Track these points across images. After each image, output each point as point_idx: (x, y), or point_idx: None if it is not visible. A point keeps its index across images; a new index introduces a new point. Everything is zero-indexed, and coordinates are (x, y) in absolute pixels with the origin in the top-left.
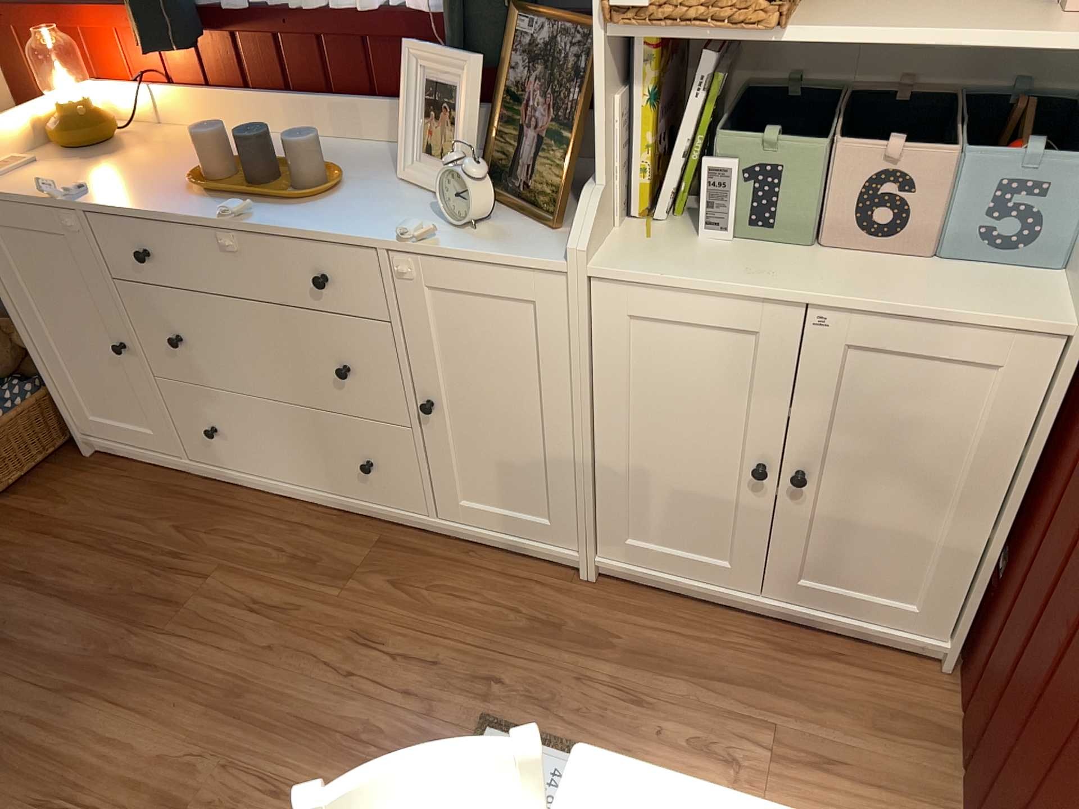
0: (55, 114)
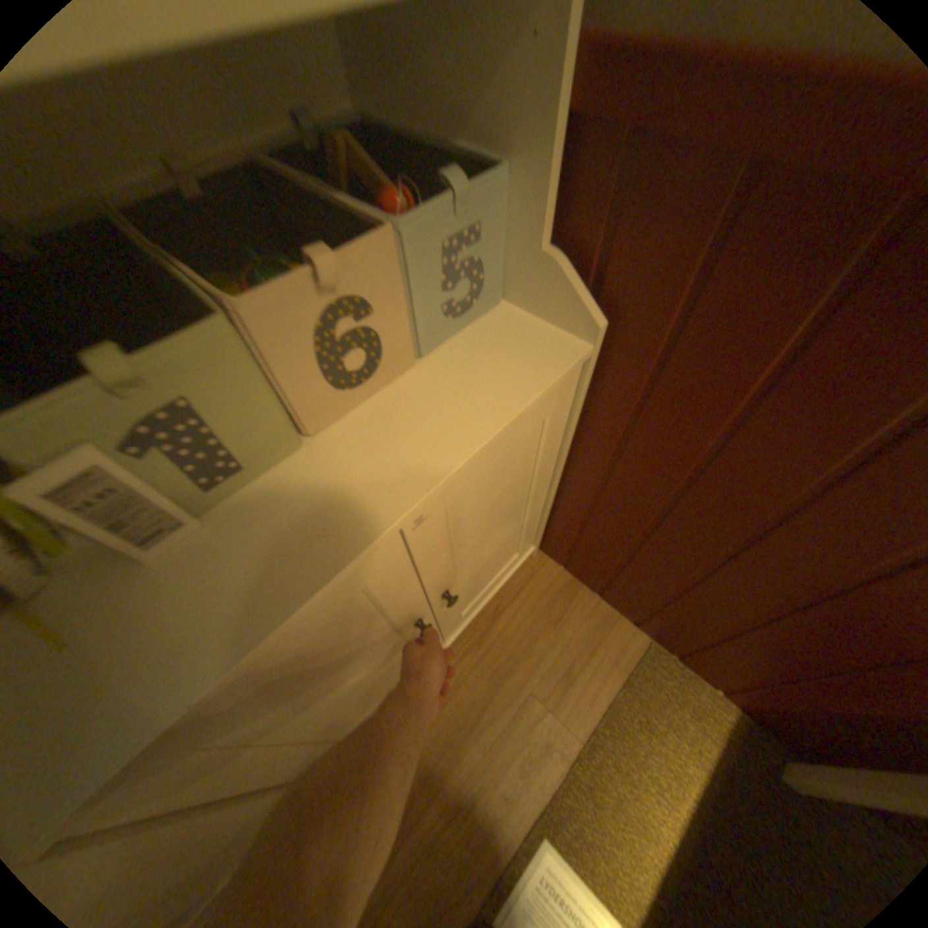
0: None
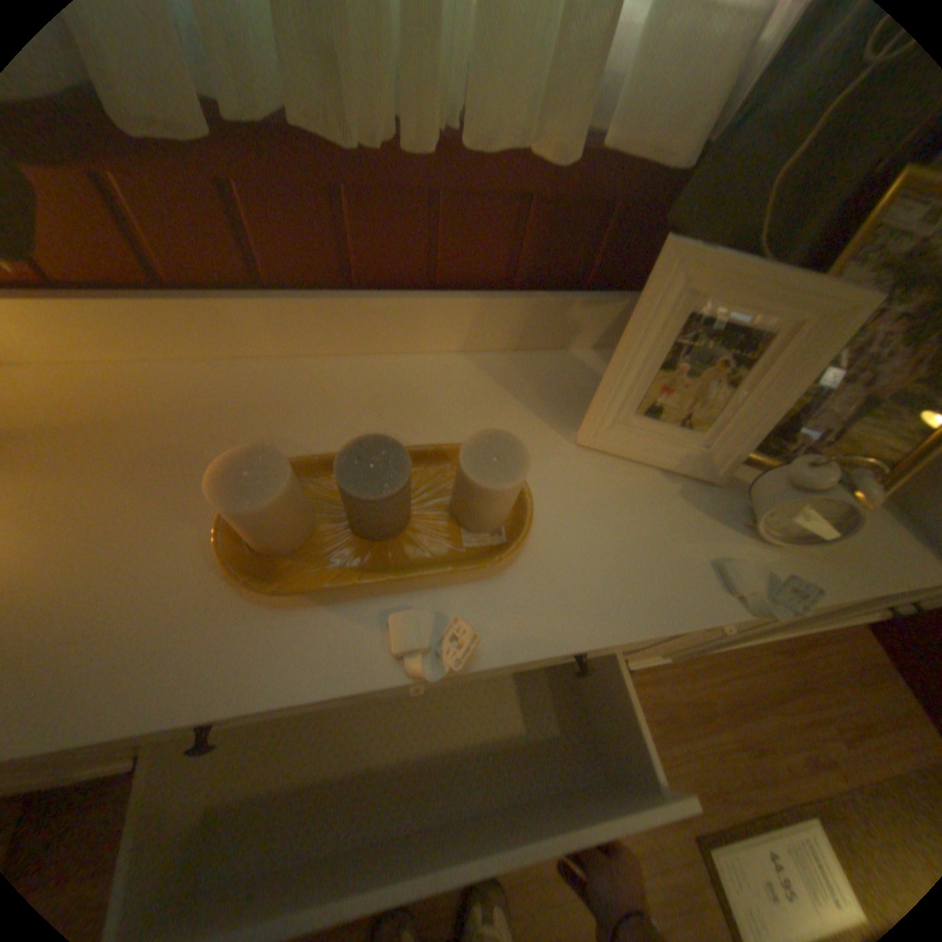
0: None
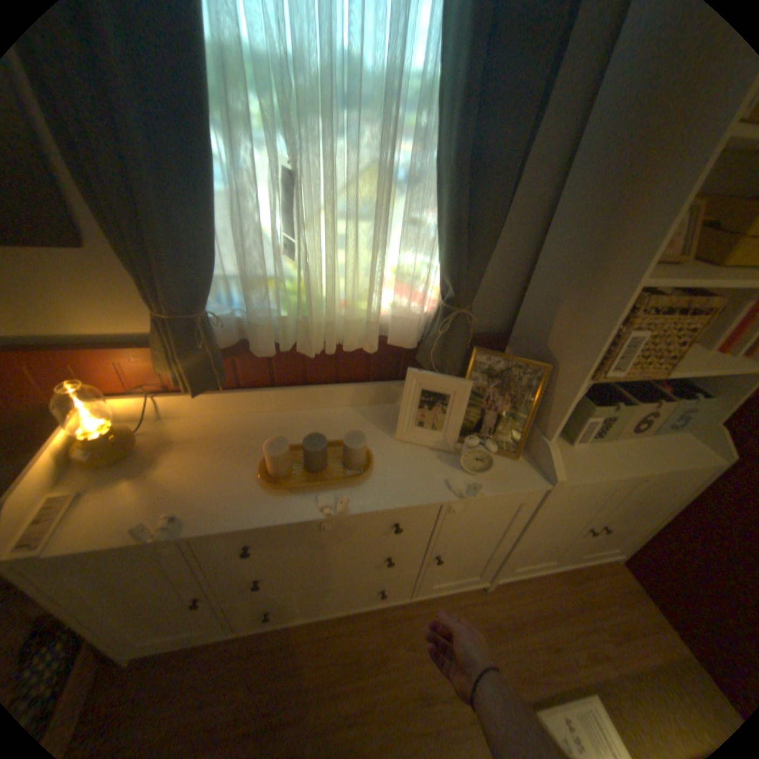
0: (81, 444)
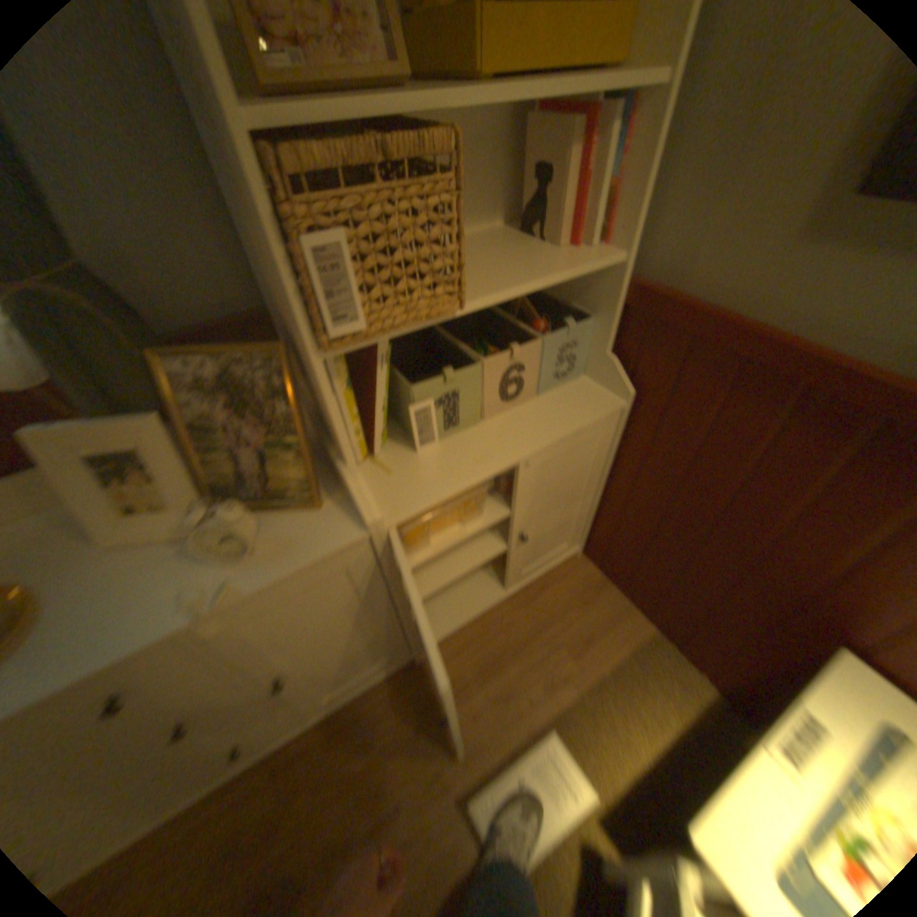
0: None
